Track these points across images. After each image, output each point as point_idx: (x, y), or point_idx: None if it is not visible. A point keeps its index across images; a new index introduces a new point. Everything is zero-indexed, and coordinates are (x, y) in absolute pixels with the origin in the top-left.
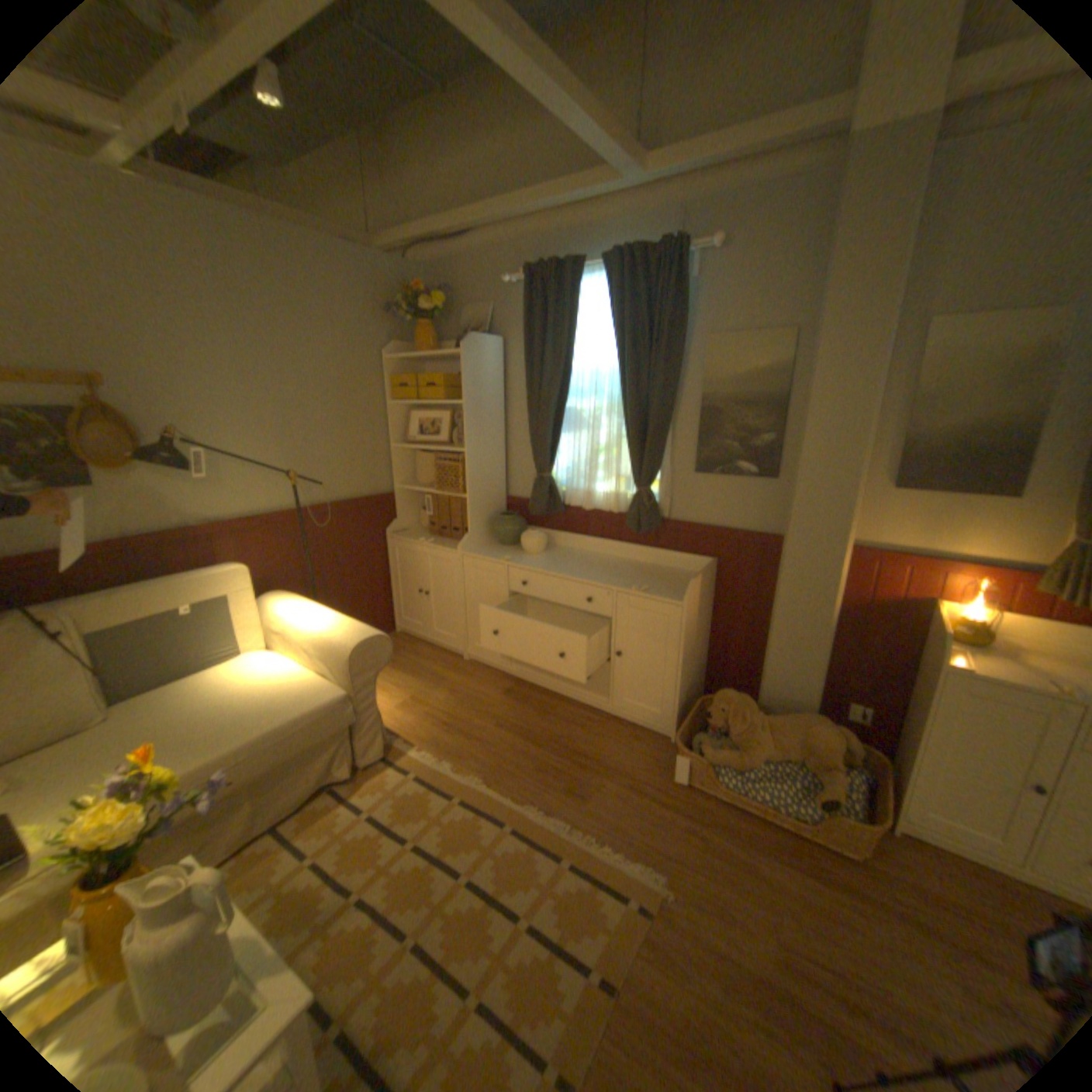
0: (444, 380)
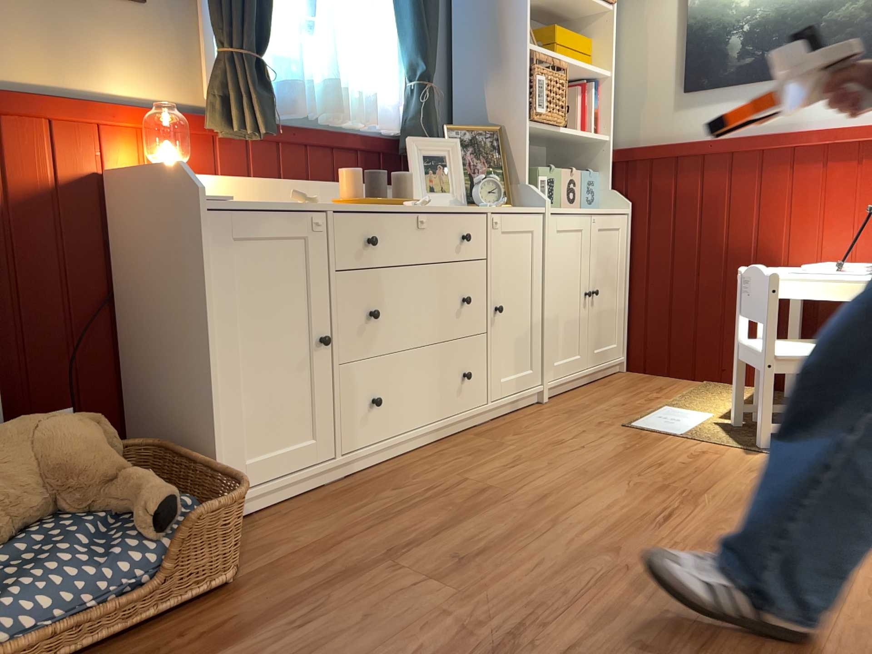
0: None
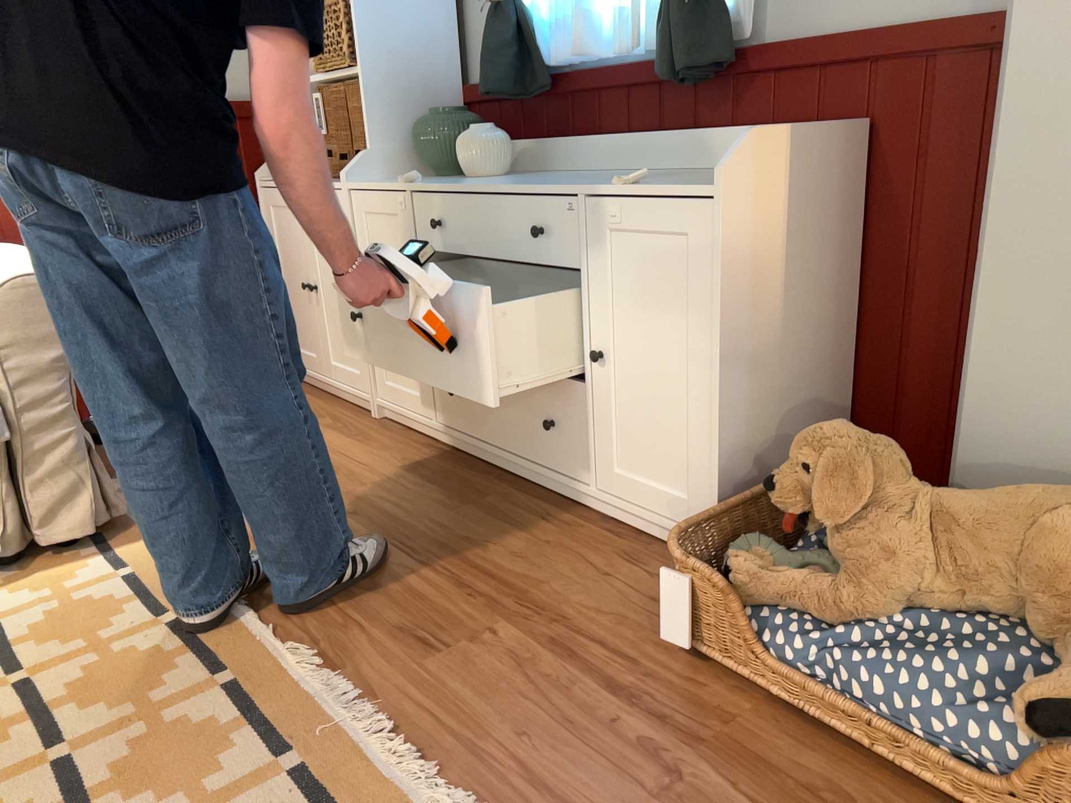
0: None
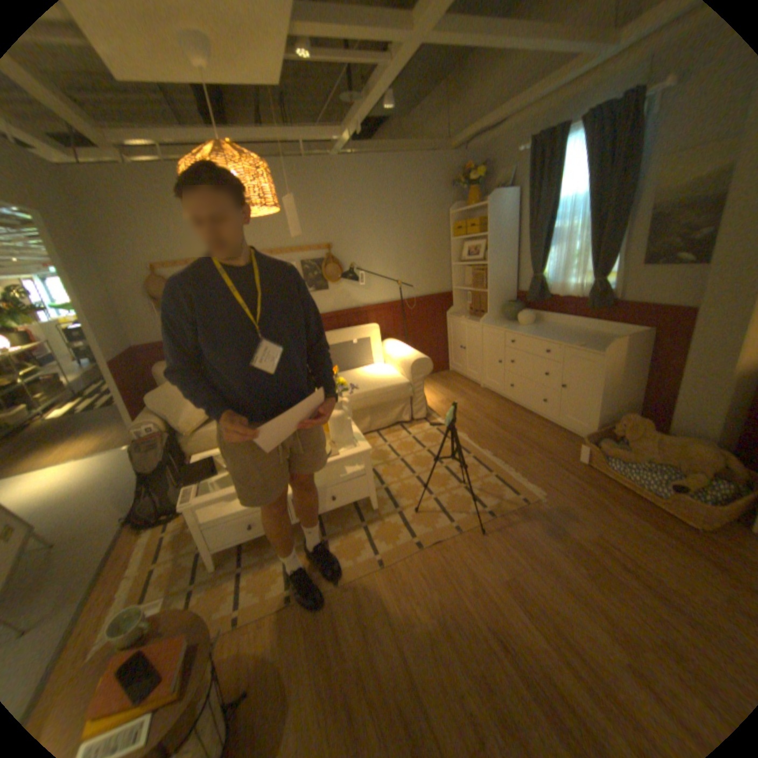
0: (478, 222)
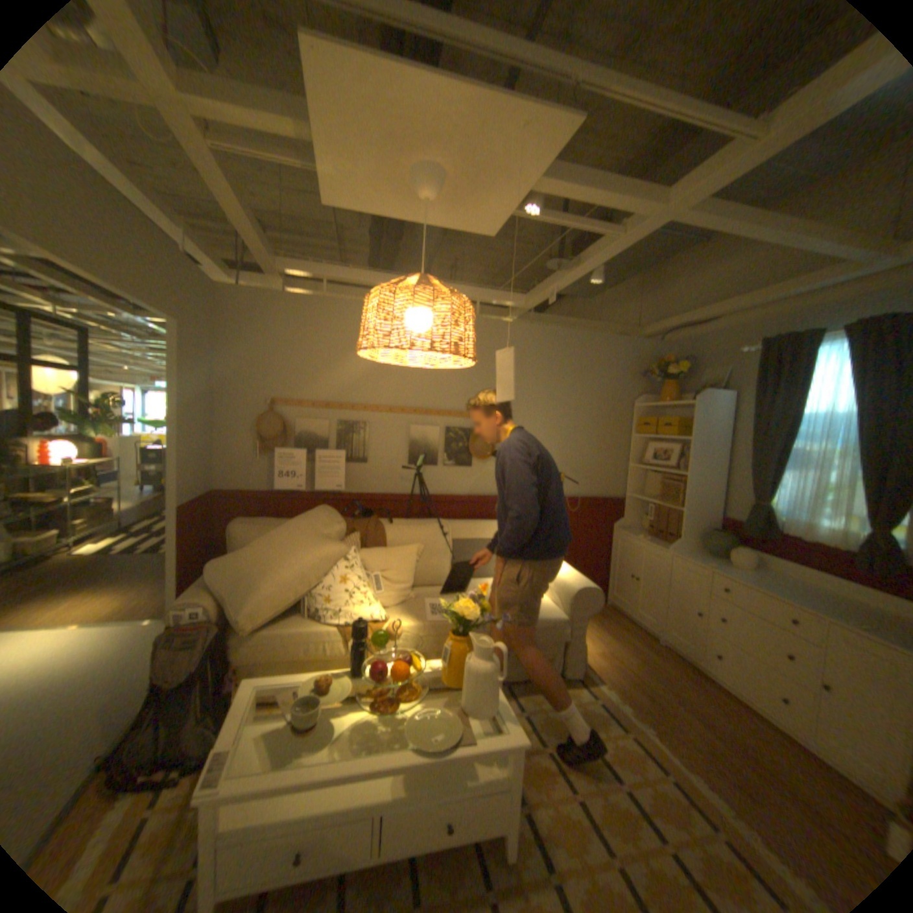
0: (678, 421)
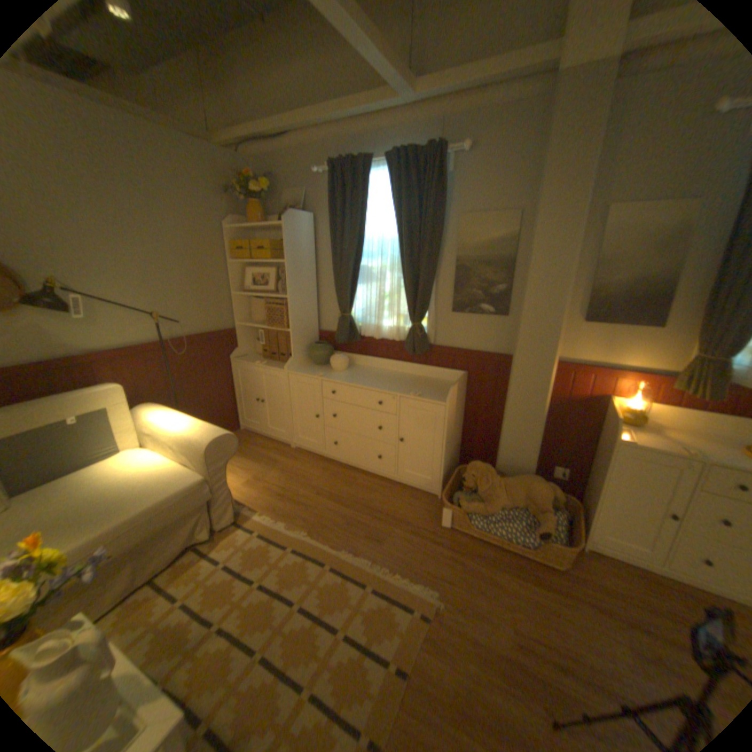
0: (270, 244)
